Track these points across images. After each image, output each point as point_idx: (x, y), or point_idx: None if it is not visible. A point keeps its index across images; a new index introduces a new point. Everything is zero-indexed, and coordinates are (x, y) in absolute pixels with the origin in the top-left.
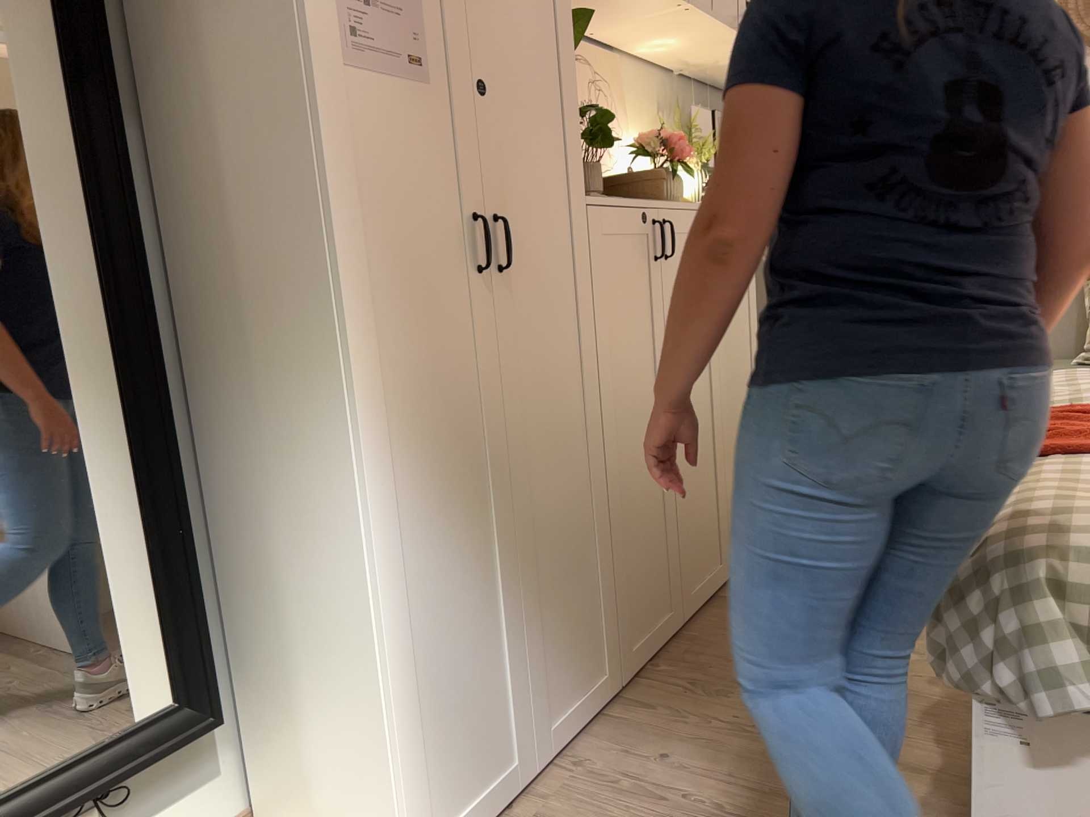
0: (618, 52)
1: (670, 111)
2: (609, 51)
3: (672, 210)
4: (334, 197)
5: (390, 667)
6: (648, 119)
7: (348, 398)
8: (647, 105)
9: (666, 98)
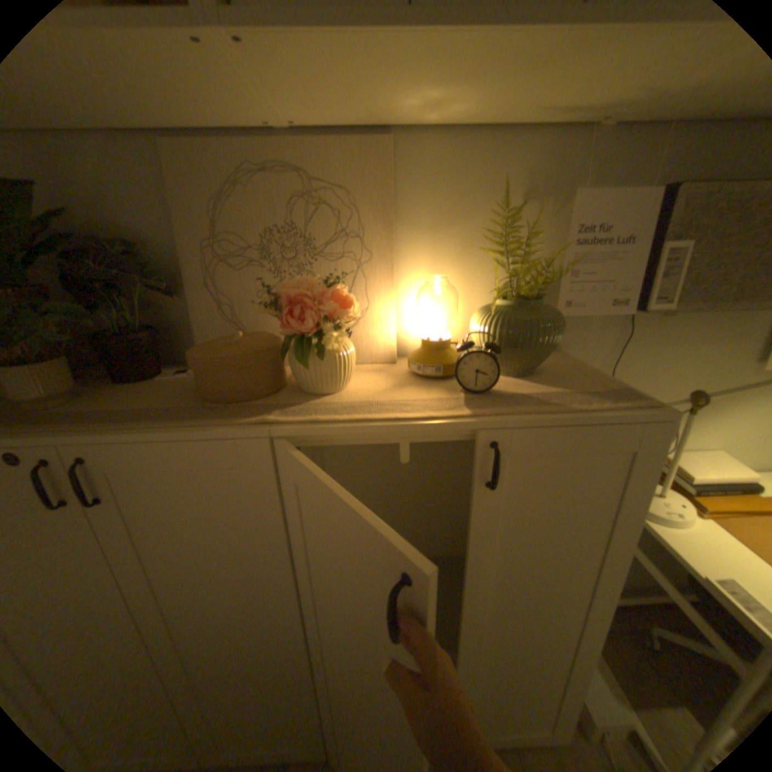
0: (385, 128)
1: (567, 193)
2: (375, 127)
3: (101, 444)
4: None
5: None
6: (486, 216)
7: None
8: (488, 195)
9: (559, 171)
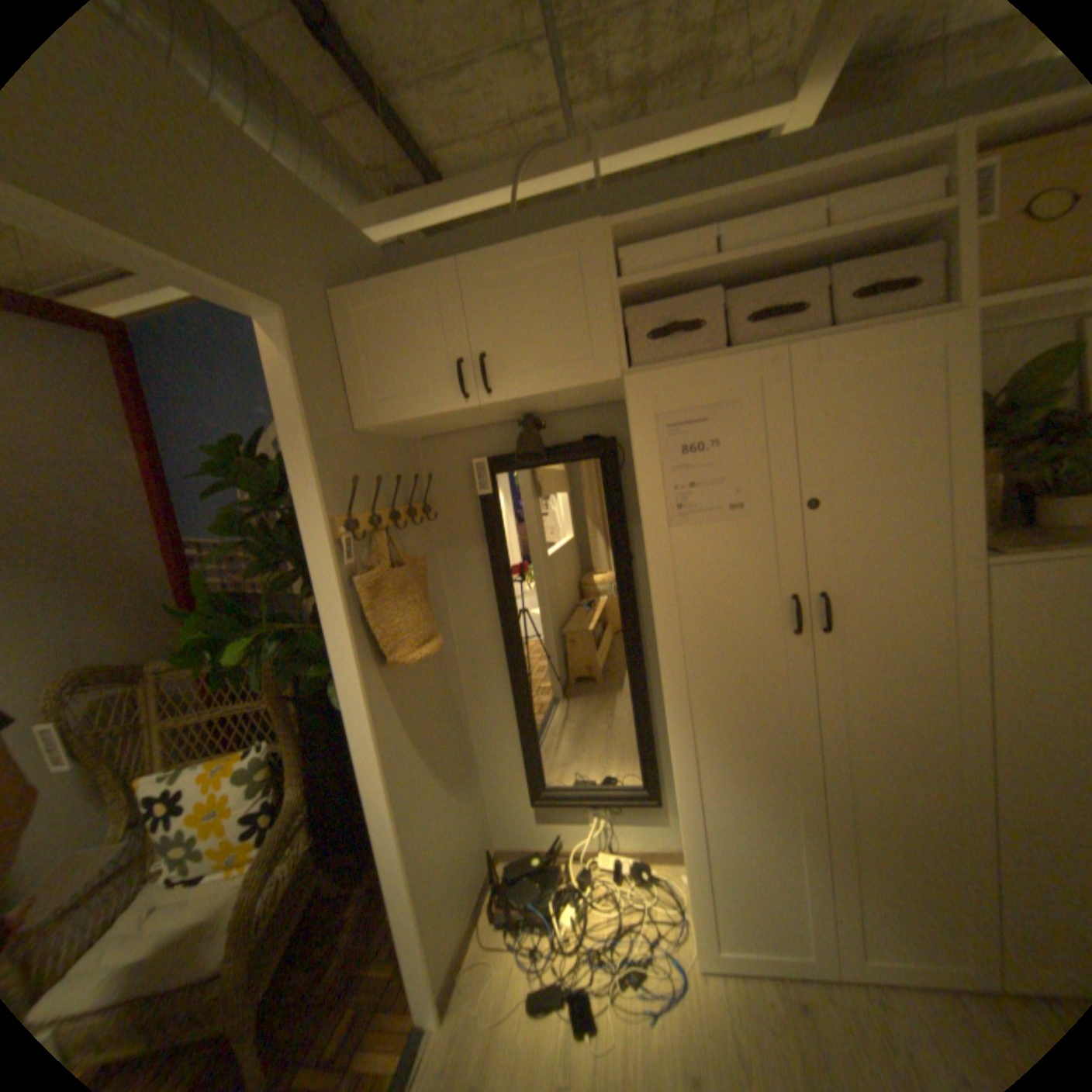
0: None
1: None
2: None
3: None
4: (662, 603)
5: (693, 848)
6: None
7: (667, 705)
8: None
9: None
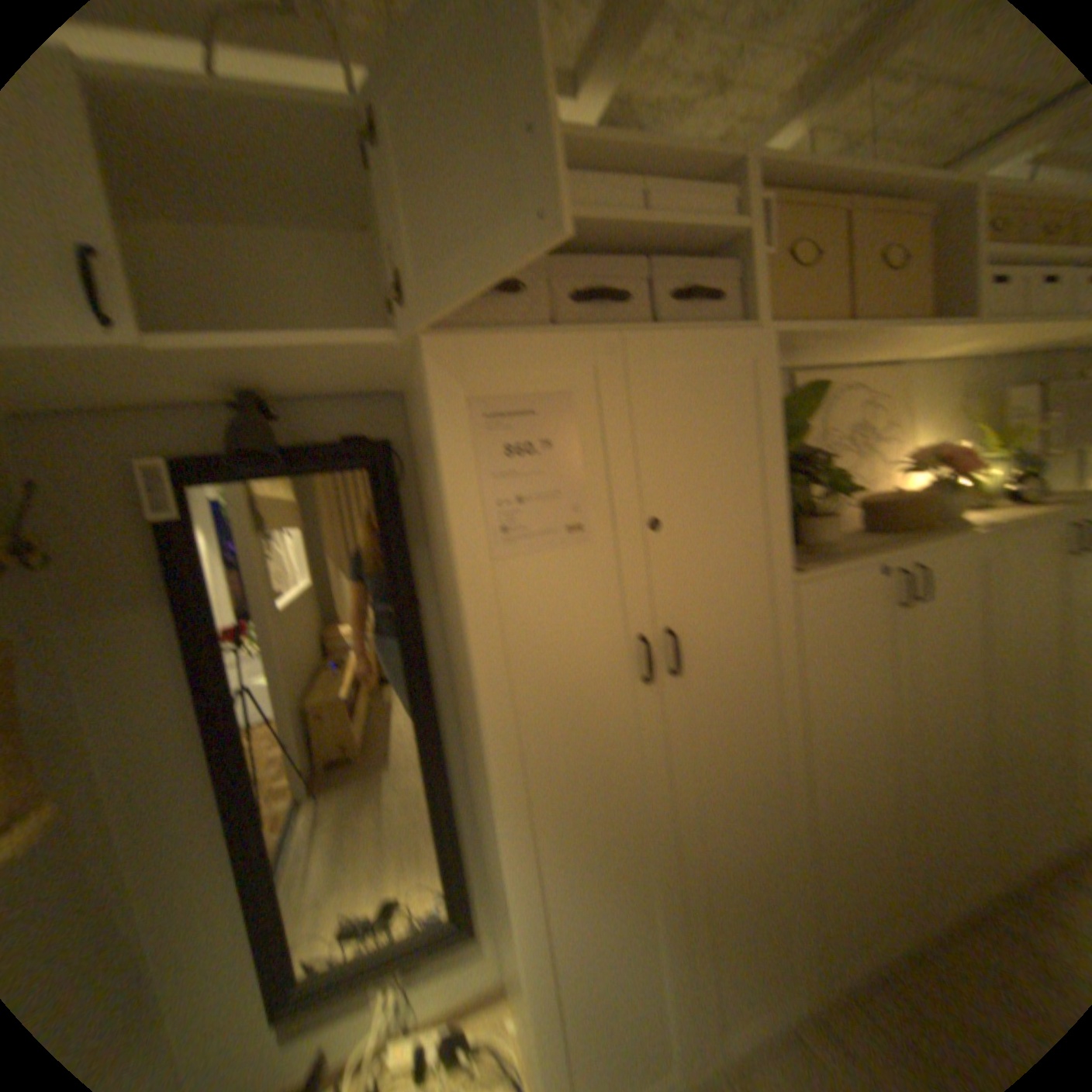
0: (906, 364)
1: (980, 395)
2: (896, 364)
3: (931, 552)
4: (489, 669)
5: (542, 1009)
6: (947, 411)
7: (501, 817)
8: (947, 399)
9: (975, 383)
